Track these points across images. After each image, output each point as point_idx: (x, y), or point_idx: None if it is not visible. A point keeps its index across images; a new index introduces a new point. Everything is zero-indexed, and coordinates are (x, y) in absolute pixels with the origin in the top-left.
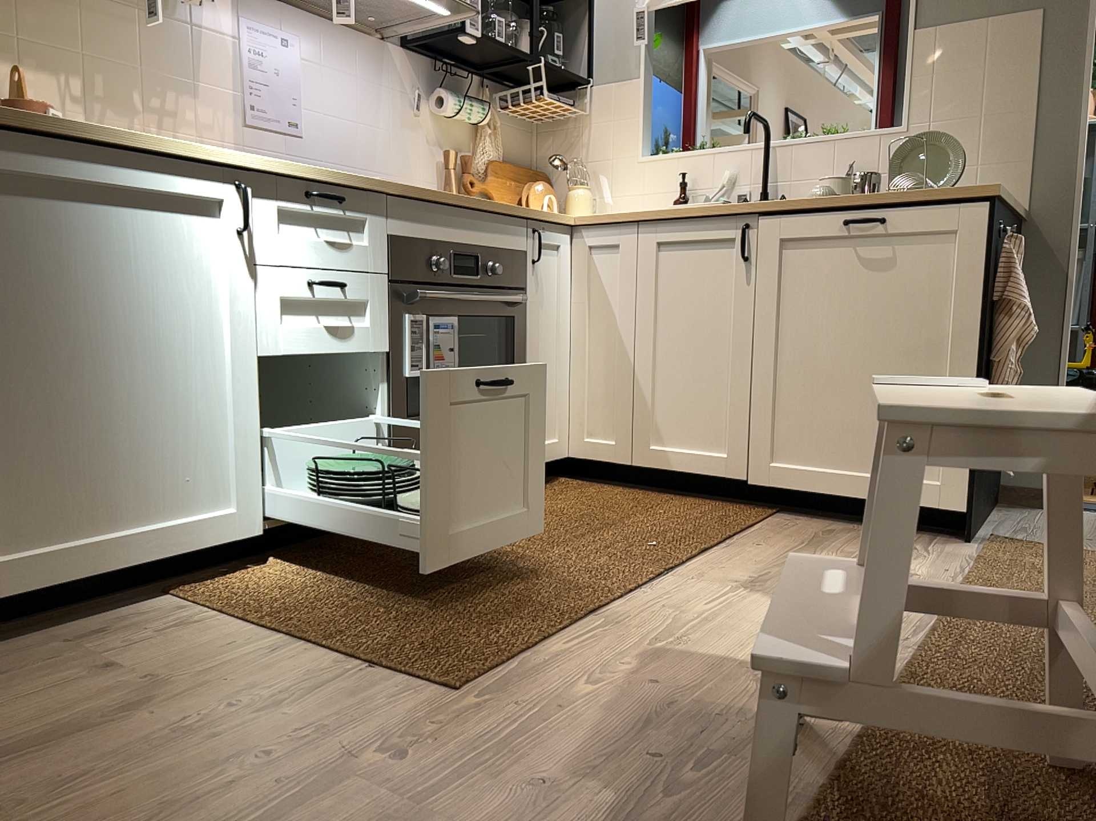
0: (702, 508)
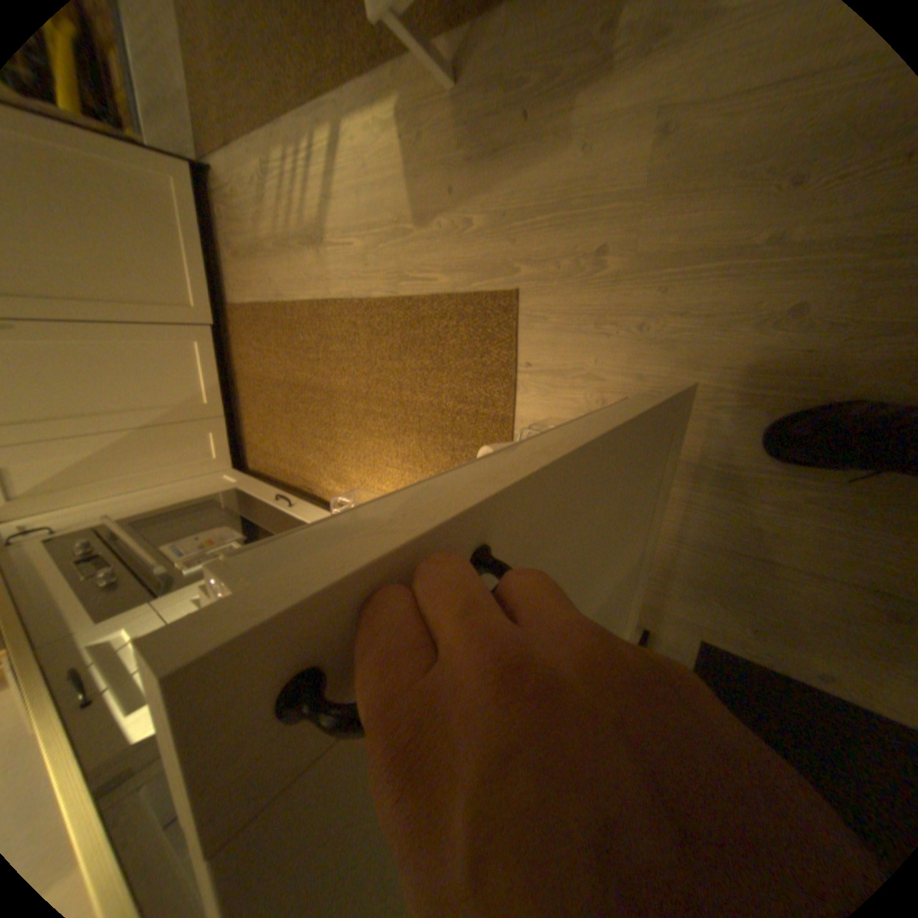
0: (249, 351)
